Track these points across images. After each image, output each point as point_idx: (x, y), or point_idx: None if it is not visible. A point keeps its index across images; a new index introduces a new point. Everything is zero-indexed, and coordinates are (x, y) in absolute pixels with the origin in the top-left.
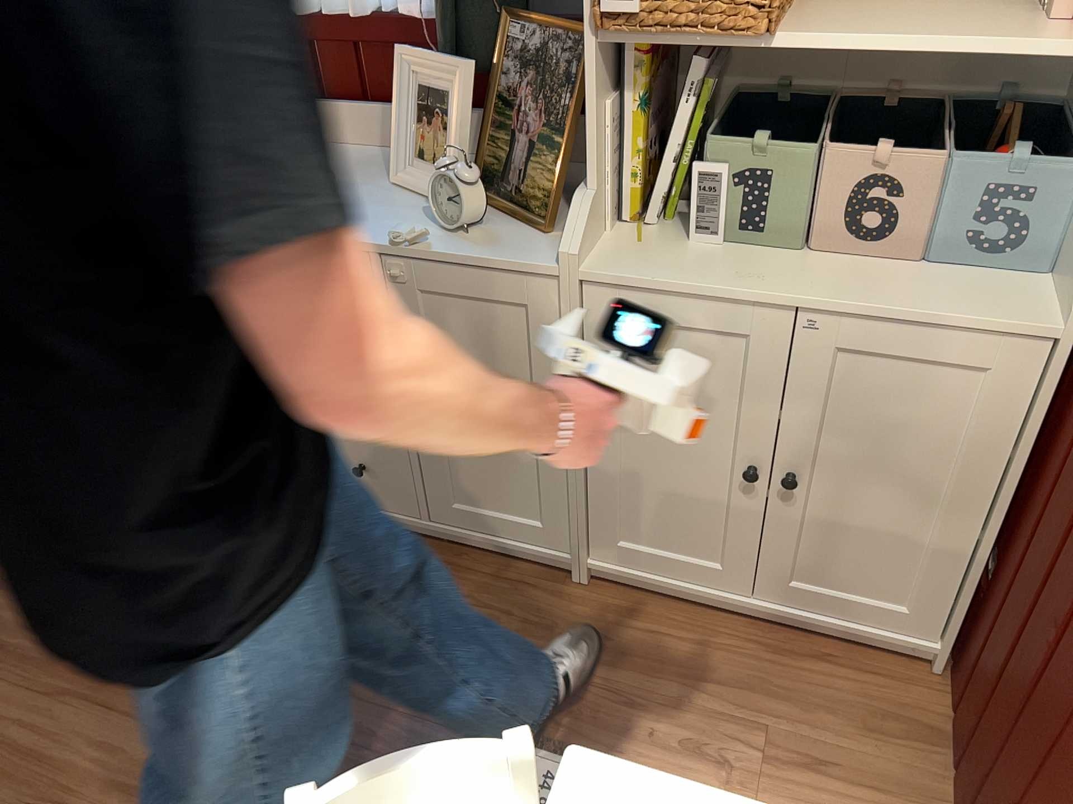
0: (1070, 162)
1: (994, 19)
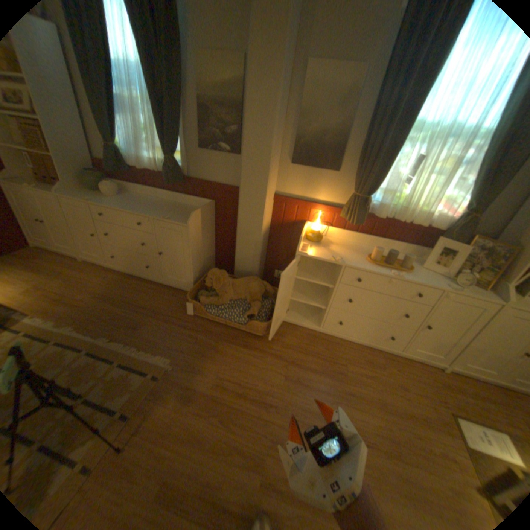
0: None
1: None
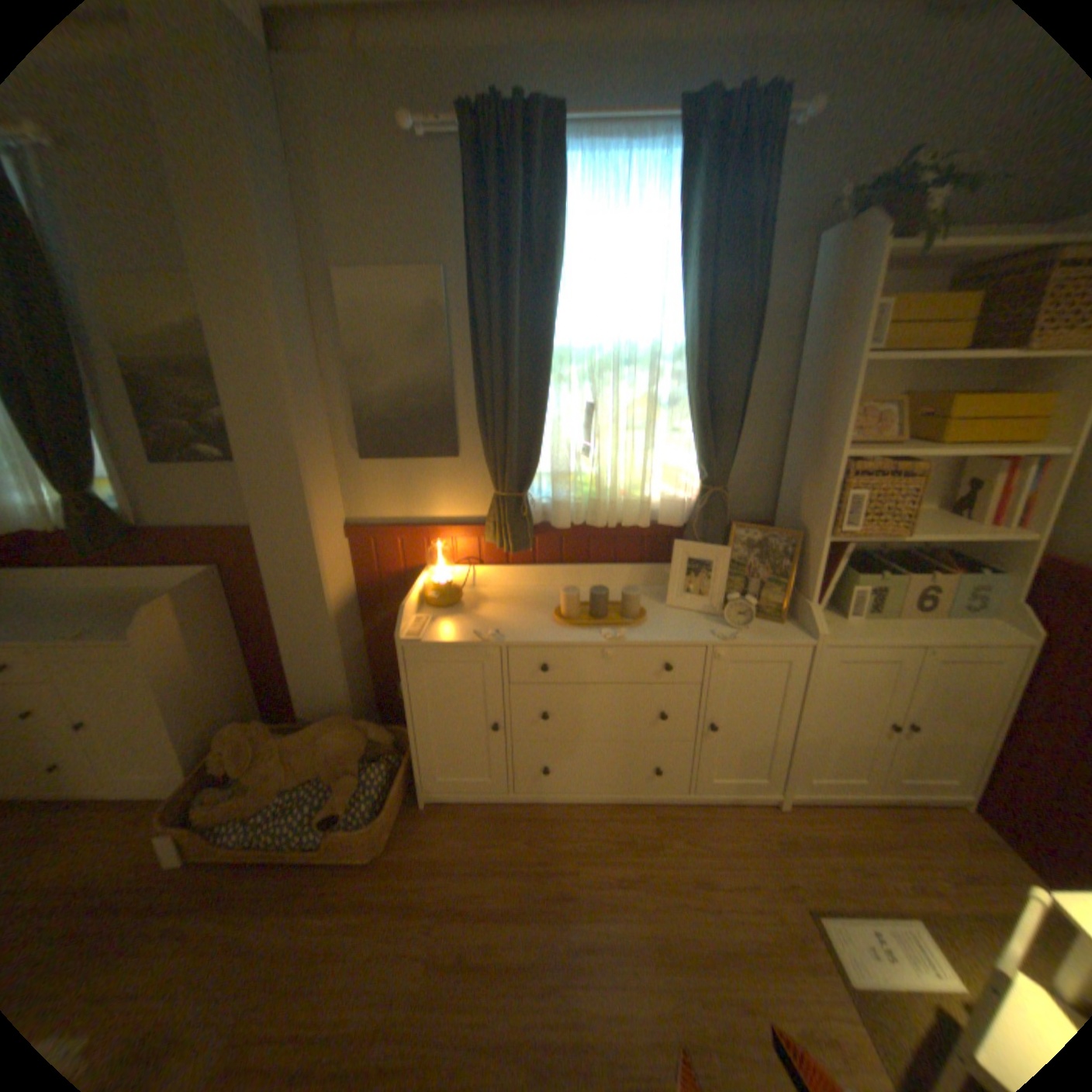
0: (1003, 573)
1: (953, 520)
